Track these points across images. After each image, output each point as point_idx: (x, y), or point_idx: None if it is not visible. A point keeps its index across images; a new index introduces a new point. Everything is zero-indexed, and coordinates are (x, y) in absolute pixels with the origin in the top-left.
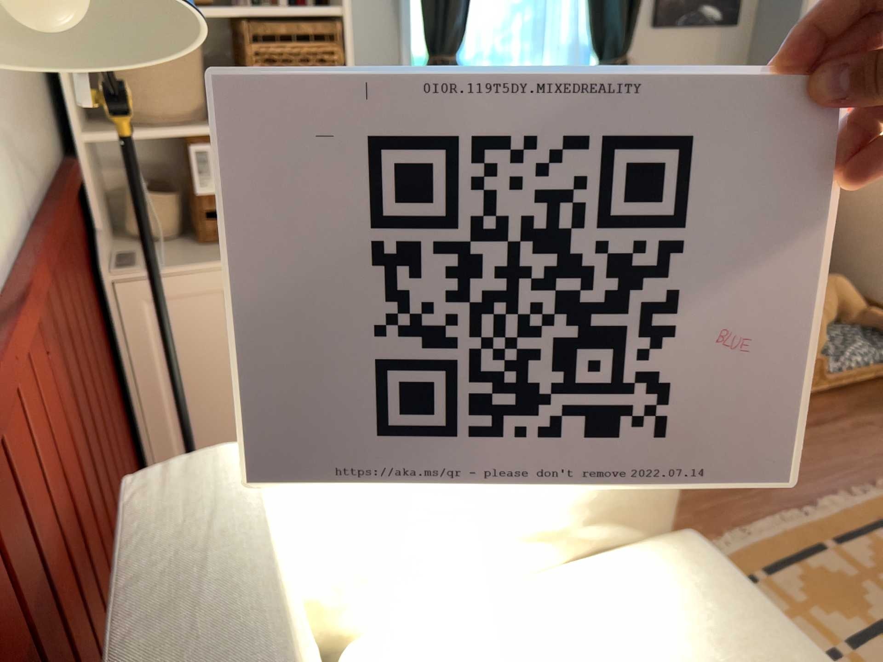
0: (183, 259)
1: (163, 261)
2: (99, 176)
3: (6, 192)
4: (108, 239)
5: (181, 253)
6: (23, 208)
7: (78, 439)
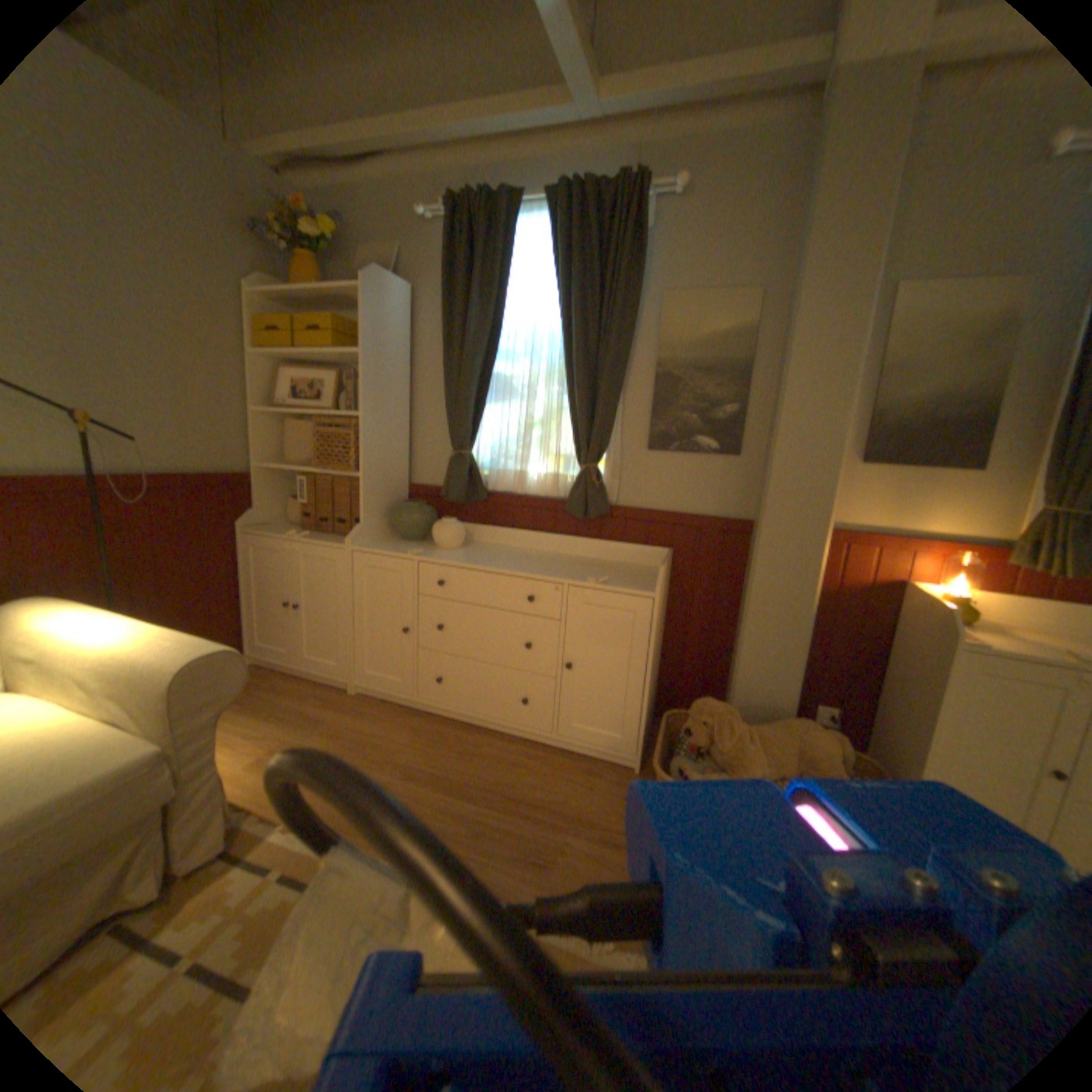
0: (277, 531)
1: (269, 530)
2: (281, 487)
3: (93, 456)
4: (266, 516)
5: (285, 530)
6: (123, 469)
7: (94, 571)
